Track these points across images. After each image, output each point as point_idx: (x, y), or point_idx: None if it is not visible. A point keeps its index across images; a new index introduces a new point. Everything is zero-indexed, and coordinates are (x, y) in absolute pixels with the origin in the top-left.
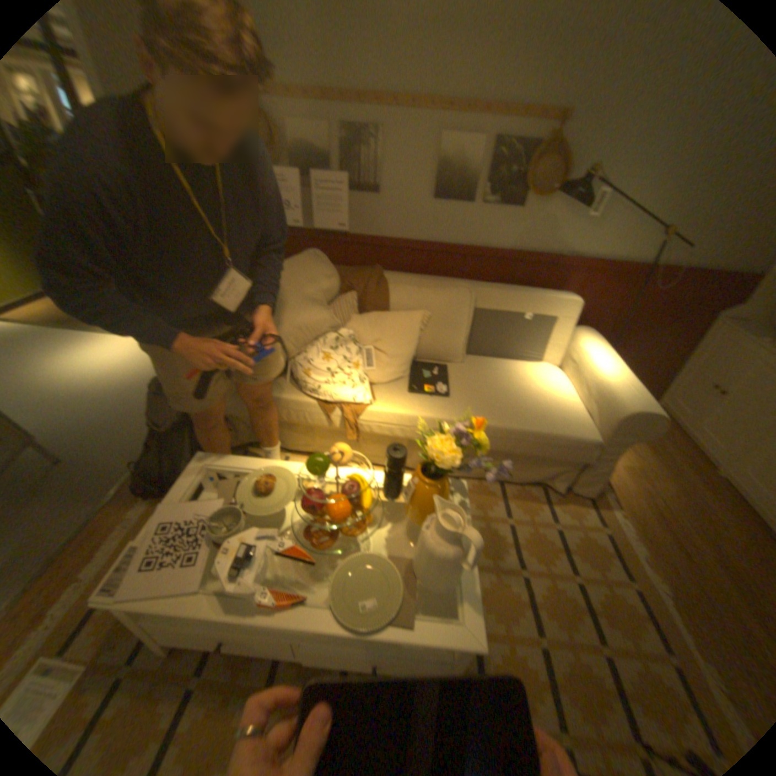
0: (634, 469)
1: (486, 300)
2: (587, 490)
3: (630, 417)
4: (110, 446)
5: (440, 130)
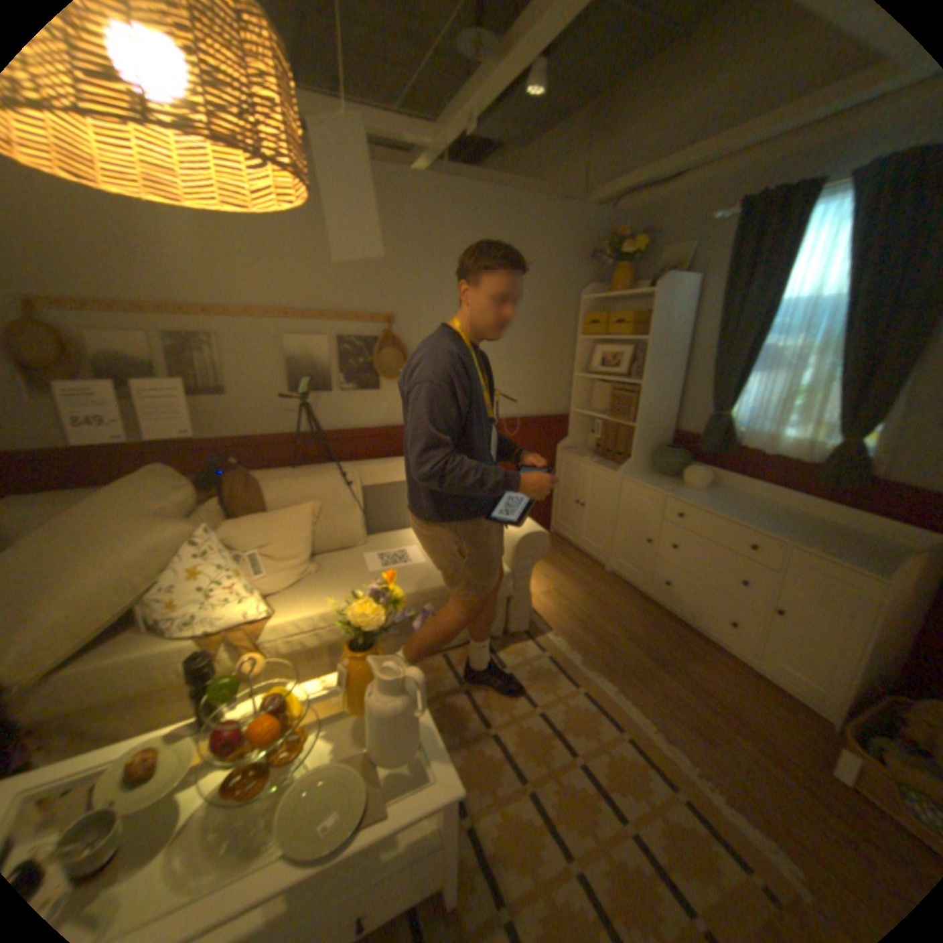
0: (549, 590)
1: (370, 474)
2: (518, 623)
3: (520, 540)
4: None
5: (280, 333)
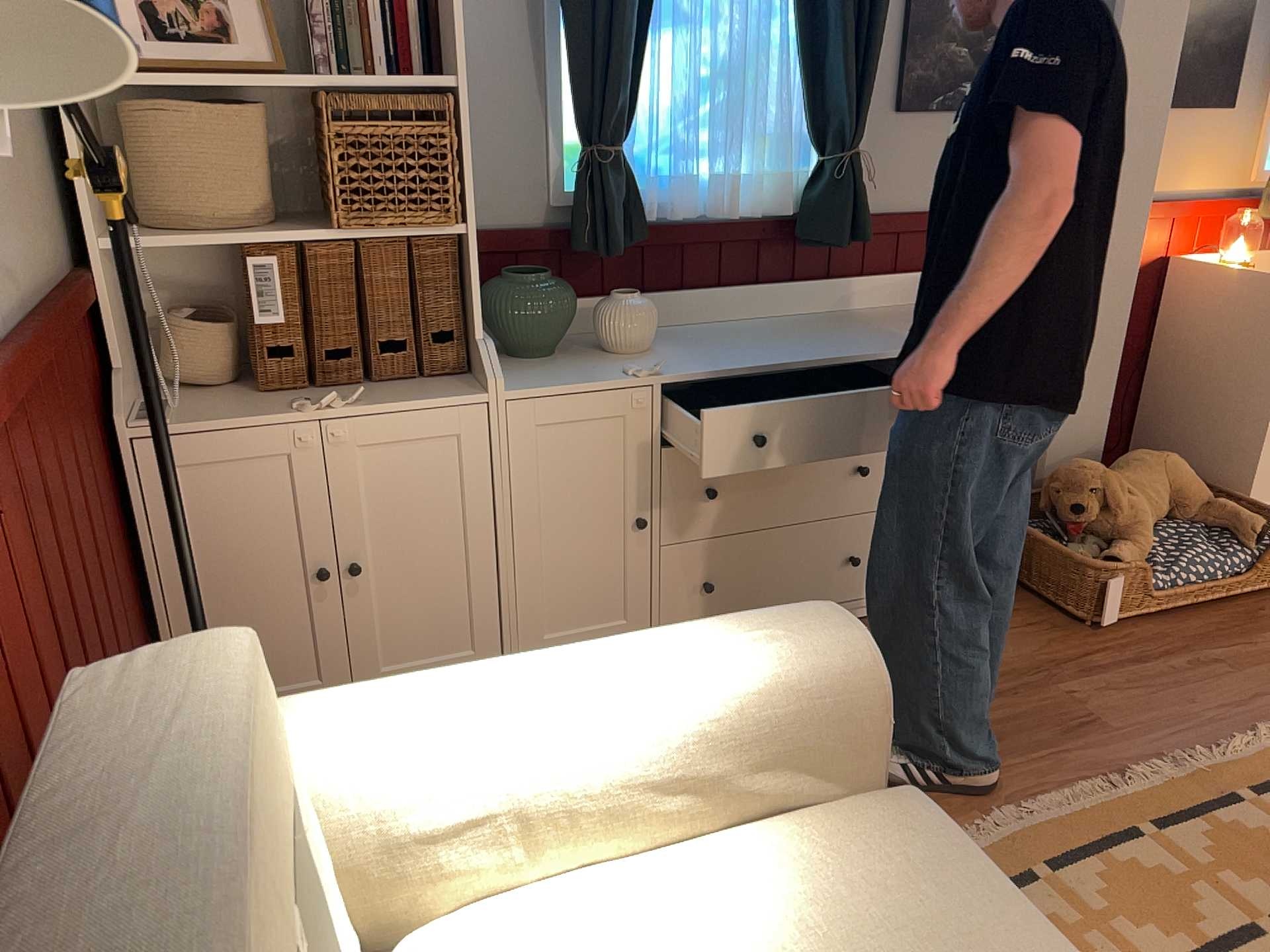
0: None
1: None
2: None
3: (870, 671)
4: None
5: None
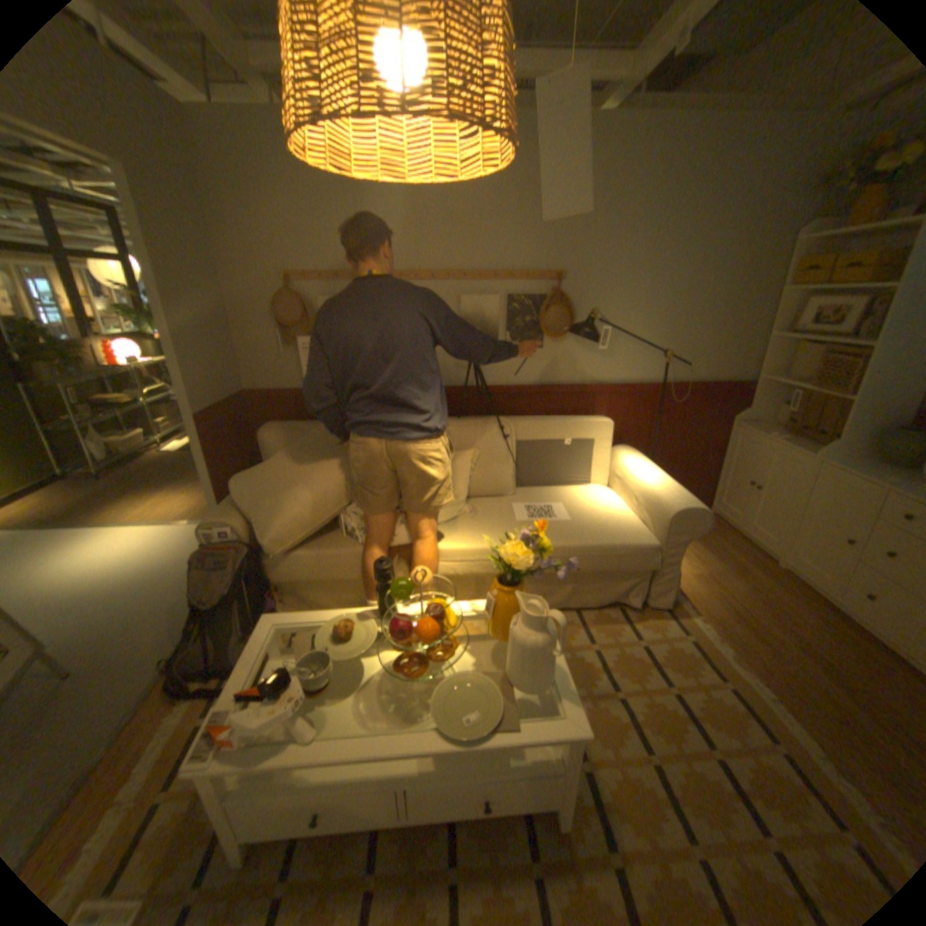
0: (702, 574)
1: (525, 430)
2: (661, 599)
3: (676, 515)
4: (131, 646)
5: (457, 293)
